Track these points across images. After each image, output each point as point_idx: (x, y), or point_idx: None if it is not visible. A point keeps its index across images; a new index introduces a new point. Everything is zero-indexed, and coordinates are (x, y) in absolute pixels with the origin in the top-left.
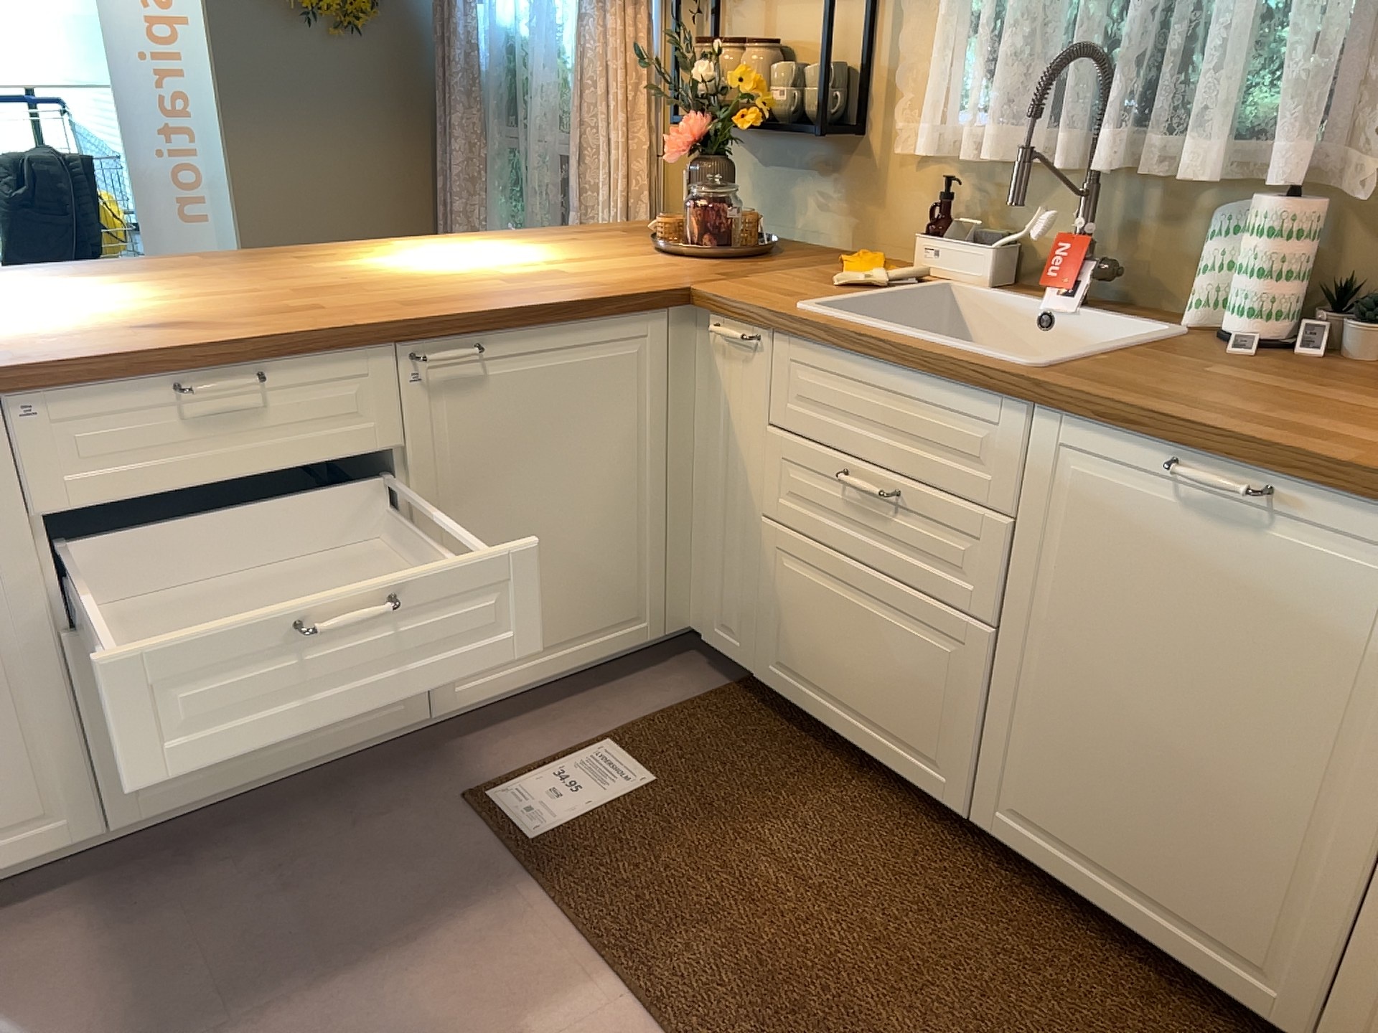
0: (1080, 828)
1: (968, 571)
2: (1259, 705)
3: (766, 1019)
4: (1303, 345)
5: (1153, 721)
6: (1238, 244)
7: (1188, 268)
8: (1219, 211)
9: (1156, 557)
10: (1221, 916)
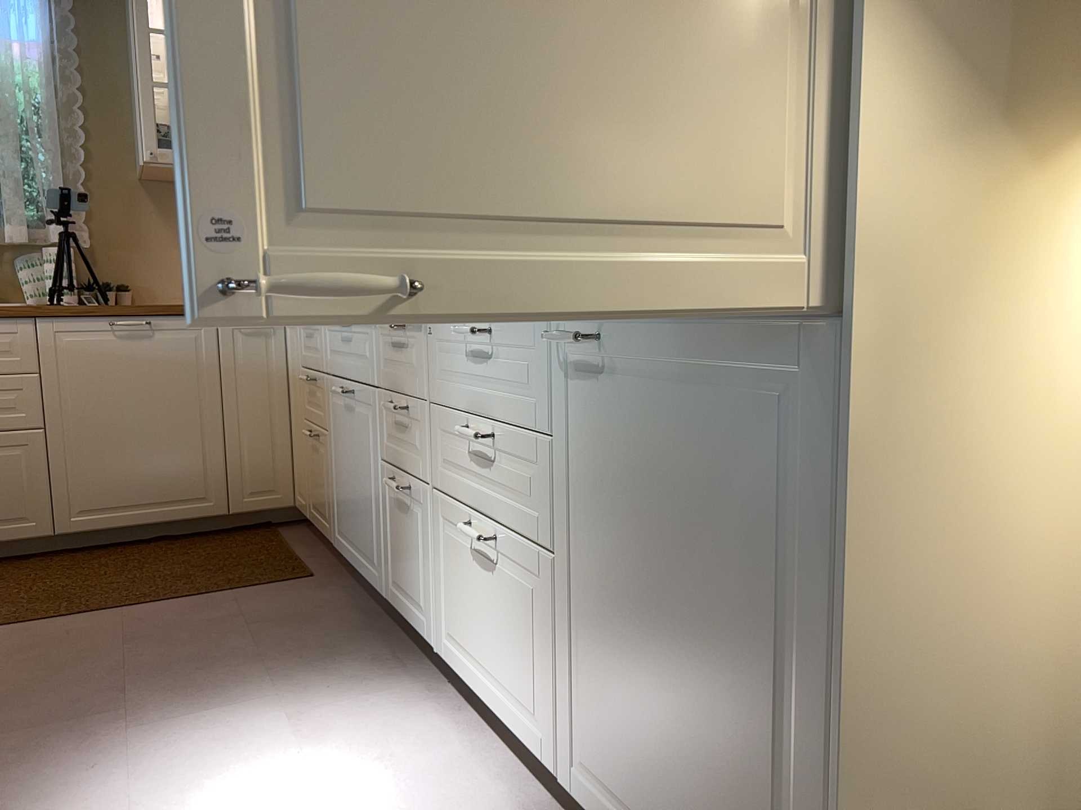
0: (117, 495)
1: (19, 408)
2: (171, 399)
3: (66, 602)
4: (90, 302)
5: (134, 427)
6: (39, 270)
7: (11, 285)
8: (20, 258)
9: (114, 362)
10: (184, 487)
